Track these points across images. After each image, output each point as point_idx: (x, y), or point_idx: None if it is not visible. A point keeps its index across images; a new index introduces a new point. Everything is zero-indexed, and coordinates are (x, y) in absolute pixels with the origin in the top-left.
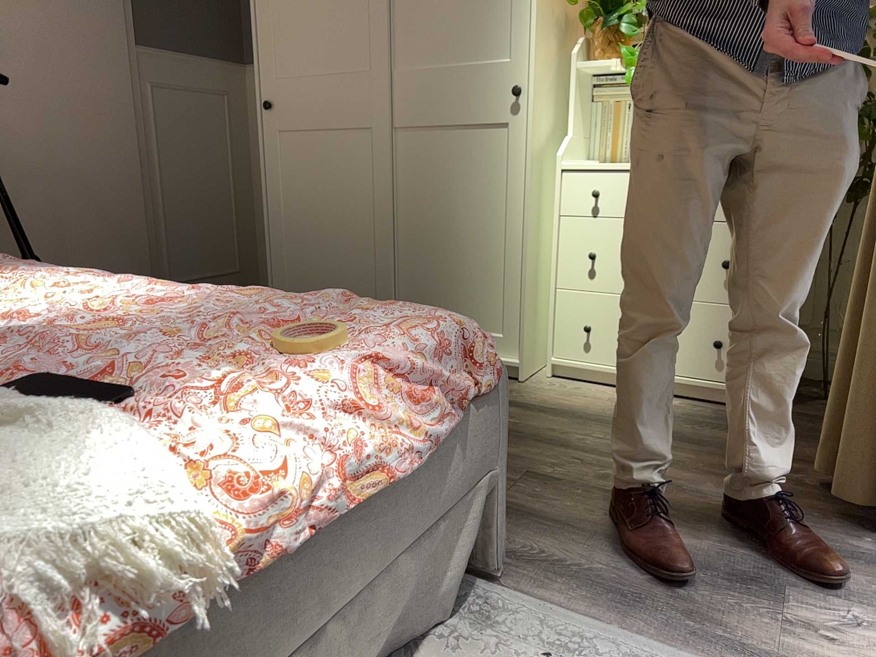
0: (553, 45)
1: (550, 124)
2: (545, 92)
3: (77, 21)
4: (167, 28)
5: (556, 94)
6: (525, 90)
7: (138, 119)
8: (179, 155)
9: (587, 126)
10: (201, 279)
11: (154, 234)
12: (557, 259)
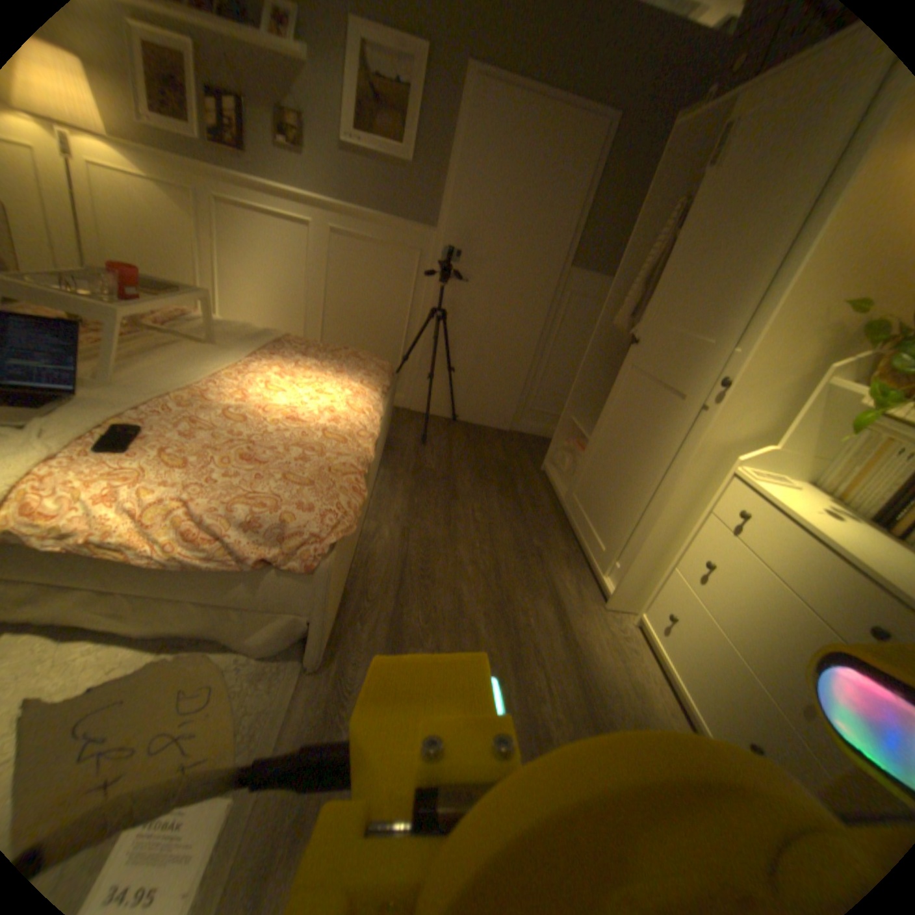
0: (812, 350)
1: (763, 426)
2: (767, 394)
3: (534, 245)
4: (599, 255)
5: (794, 400)
6: (737, 384)
7: (550, 310)
8: (569, 338)
9: (833, 448)
10: (549, 414)
11: (529, 378)
12: (690, 545)
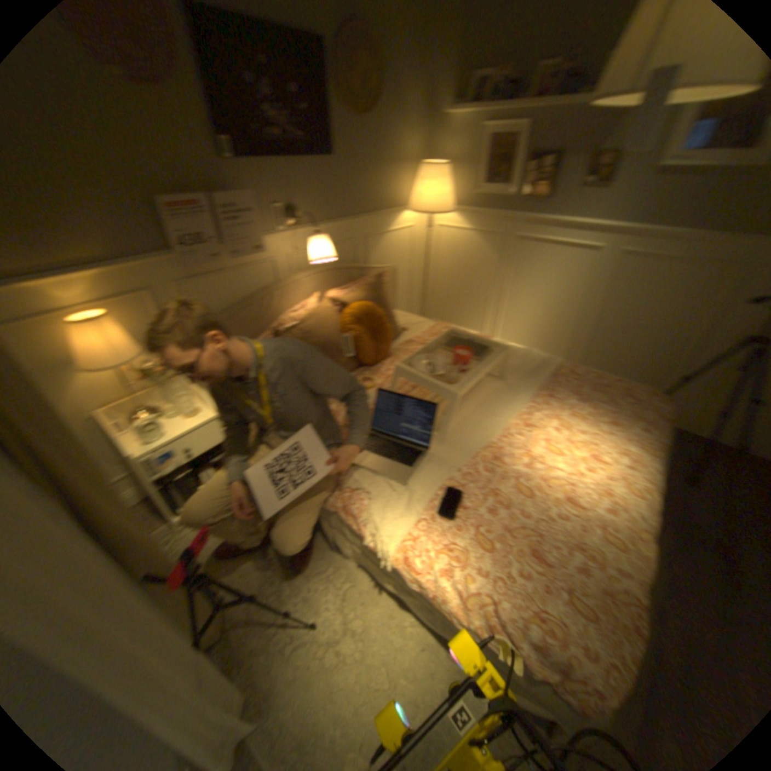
0: None
1: None
2: None
3: None
4: None
5: None
6: None
7: None
8: None
9: None
10: None
11: None
12: None
